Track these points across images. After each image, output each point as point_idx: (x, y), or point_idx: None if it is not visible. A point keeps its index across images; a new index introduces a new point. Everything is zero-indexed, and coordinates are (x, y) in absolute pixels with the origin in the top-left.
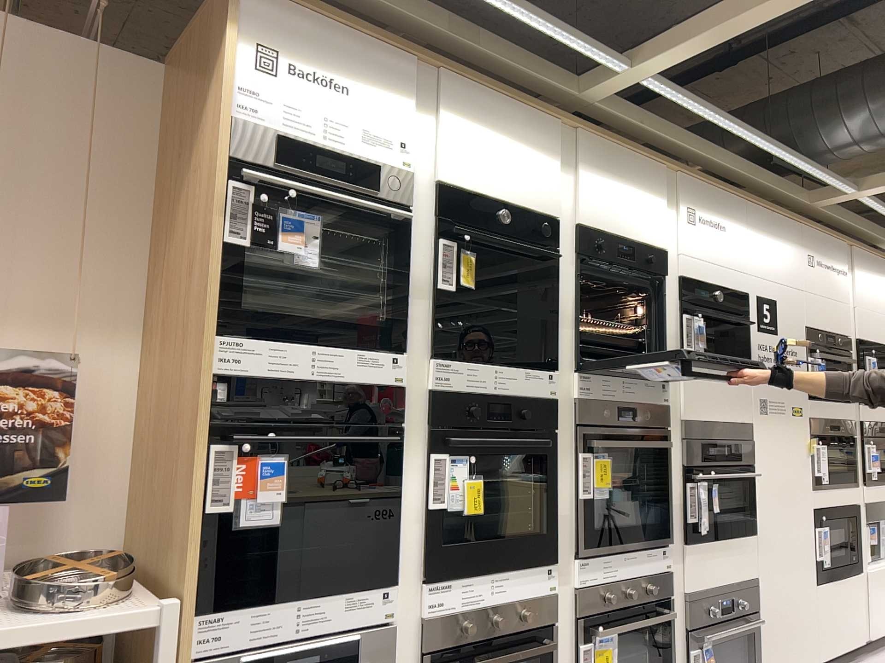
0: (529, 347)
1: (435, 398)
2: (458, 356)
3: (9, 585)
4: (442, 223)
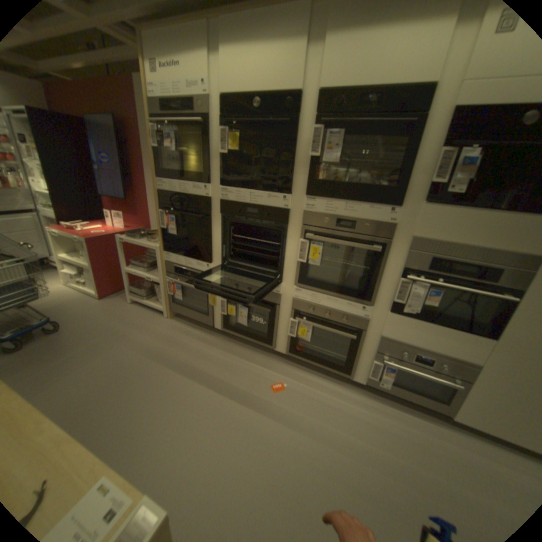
0: (274, 182)
1: (221, 205)
2: (232, 187)
3: (148, 236)
4: (220, 117)
